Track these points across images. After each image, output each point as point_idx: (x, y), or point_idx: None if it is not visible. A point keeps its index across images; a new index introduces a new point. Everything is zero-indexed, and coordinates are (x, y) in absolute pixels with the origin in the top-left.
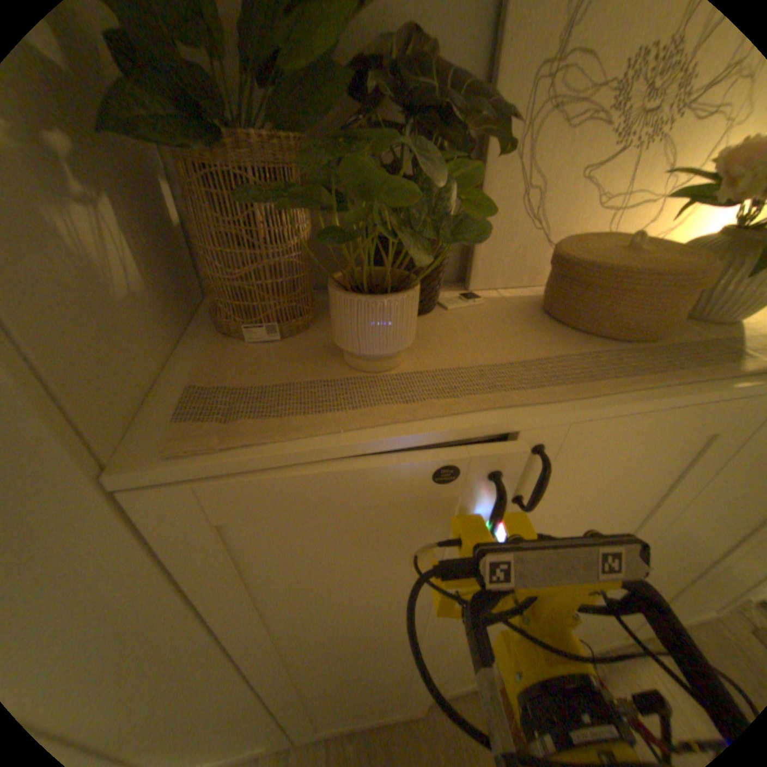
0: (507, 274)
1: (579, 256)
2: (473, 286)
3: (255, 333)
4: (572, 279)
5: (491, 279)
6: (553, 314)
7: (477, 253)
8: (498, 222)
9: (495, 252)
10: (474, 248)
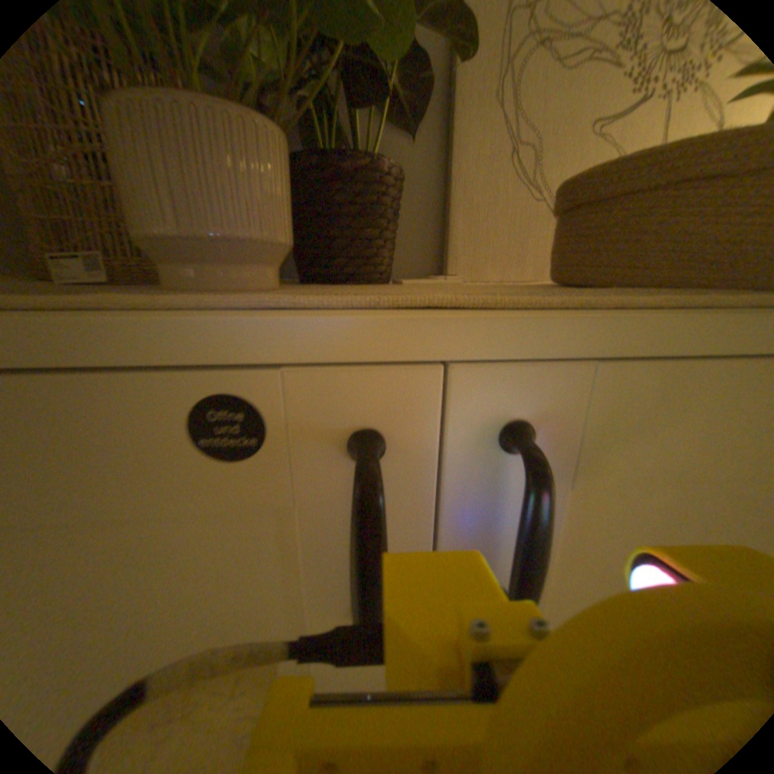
0: (501, 262)
1: (594, 174)
2: (453, 274)
3: (74, 269)
4: (587, 209)
5: (480, 268)
6: (565, 278)
7: (456, 231)
8: (480, 190)
9: (480, 229)
10: (452, 226)
